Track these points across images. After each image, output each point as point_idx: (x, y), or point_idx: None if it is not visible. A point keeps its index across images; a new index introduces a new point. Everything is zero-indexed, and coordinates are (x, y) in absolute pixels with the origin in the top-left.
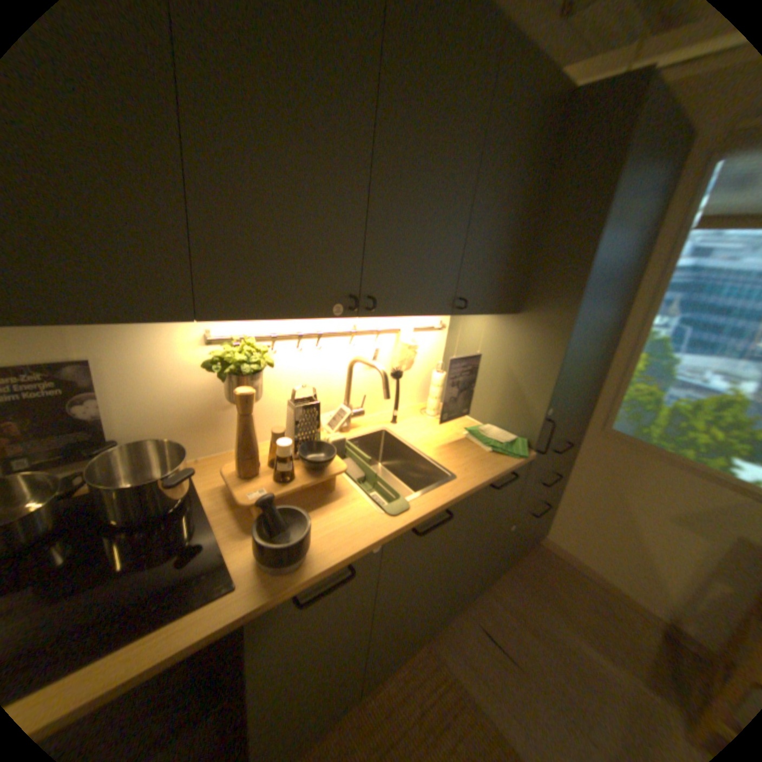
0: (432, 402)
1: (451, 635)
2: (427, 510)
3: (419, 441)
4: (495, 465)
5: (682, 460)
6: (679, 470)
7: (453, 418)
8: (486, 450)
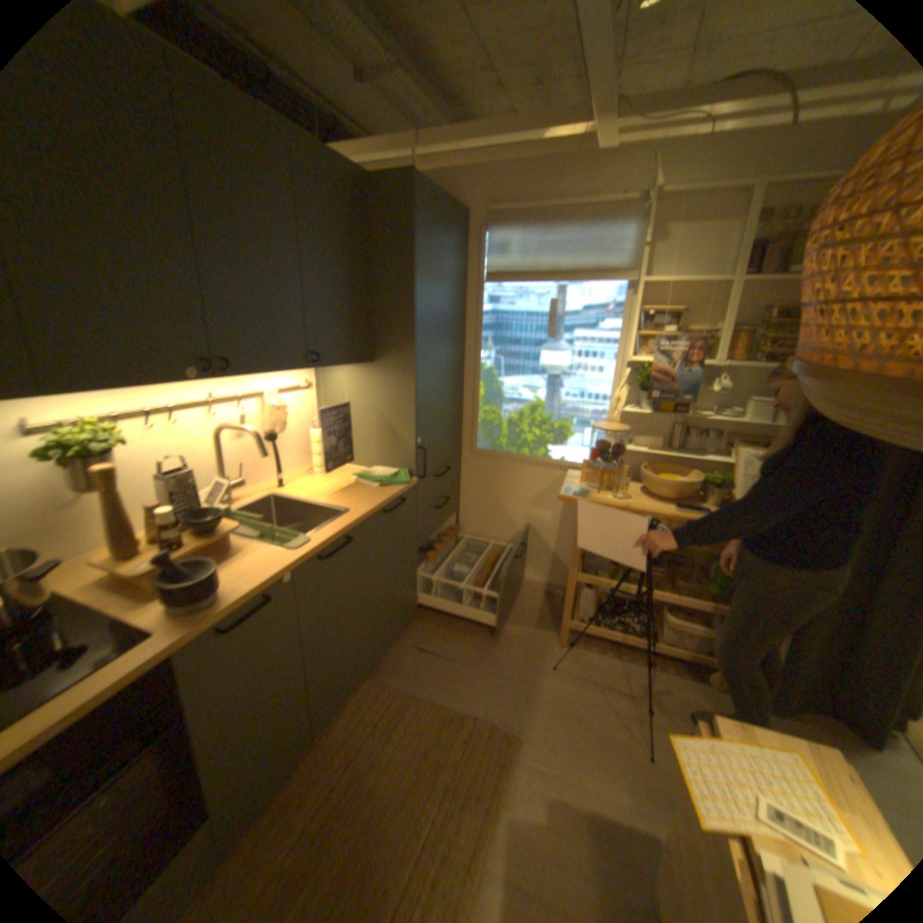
0: (317, 459)
1: (388, 664)
2: (327, 538)
3: (311, 494)
4: (382, 494)
5: (522, 458)
6: (522, 466)
7: (341, 470)
8: (375, 486)
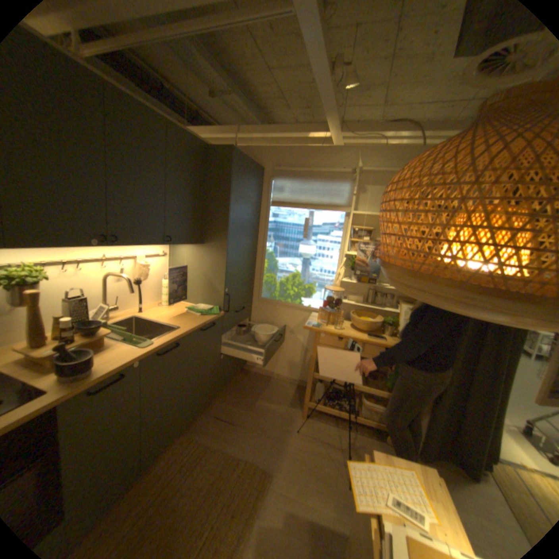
0: (164, 298)
1: (196, 427)
2: (164, 343)
3: (158, 318)
4: (201, 320)
5: (287, 304)
6: (287, 309)
7: (179, 305)
8: (197, 315)
